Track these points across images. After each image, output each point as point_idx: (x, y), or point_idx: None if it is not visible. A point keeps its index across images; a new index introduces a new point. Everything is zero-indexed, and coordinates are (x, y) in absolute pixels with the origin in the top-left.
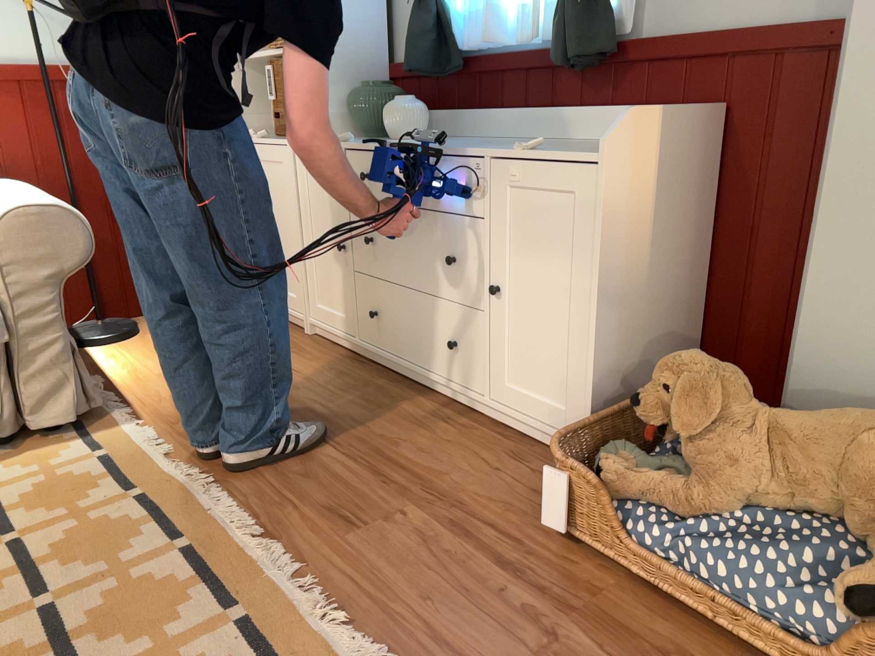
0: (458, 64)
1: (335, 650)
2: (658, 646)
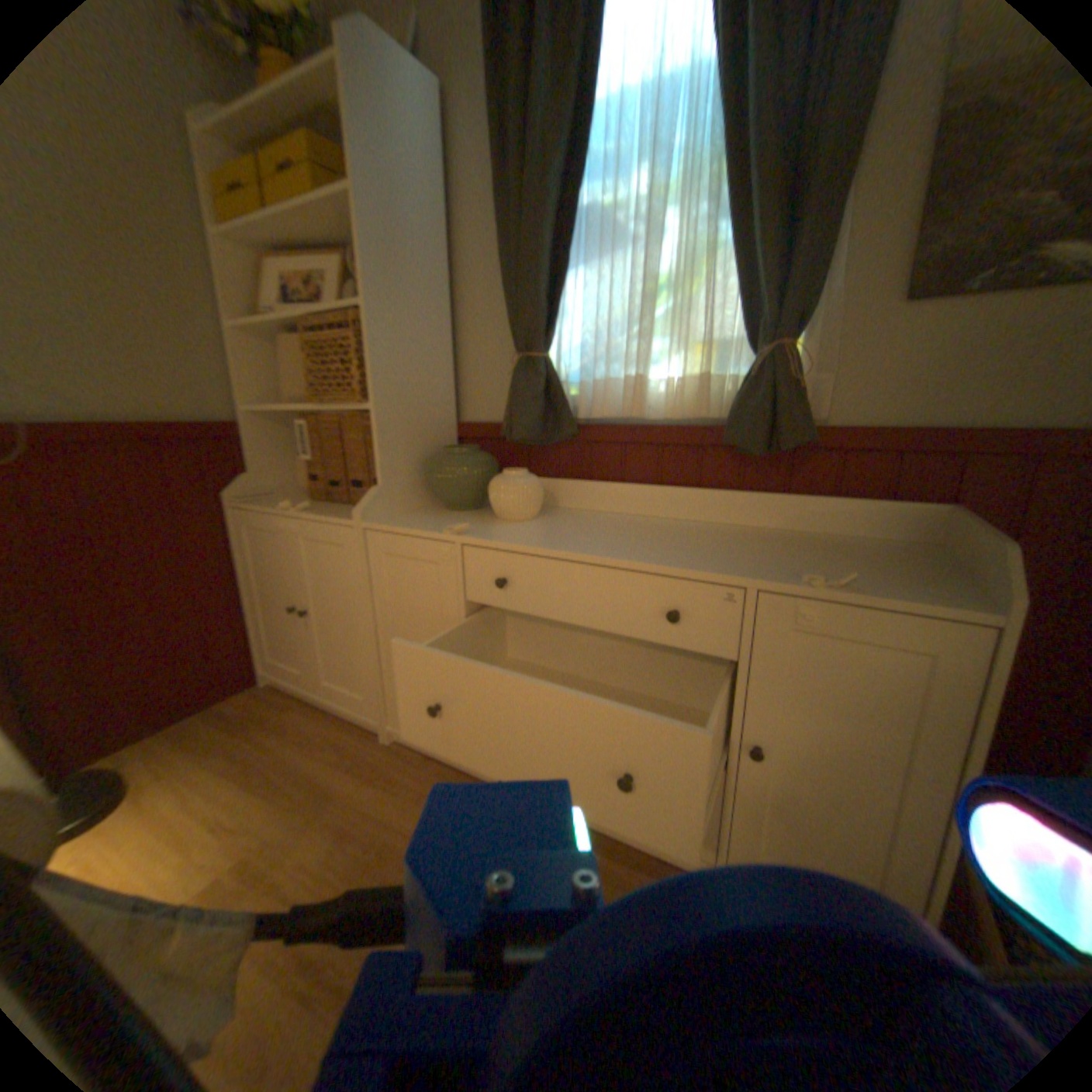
0: (575, 430)
1: None
2: None
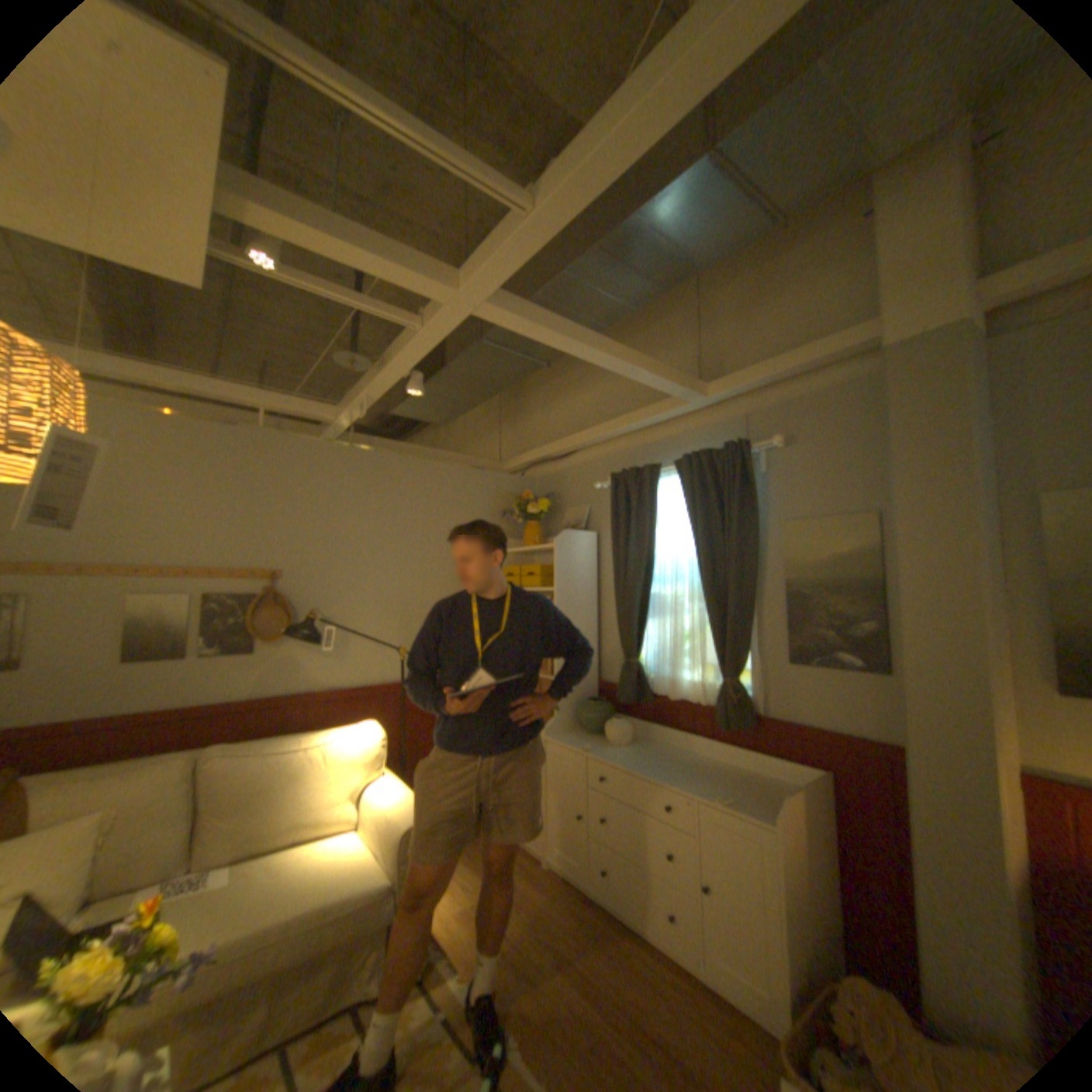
0: (650, 699)
1: None
2: None
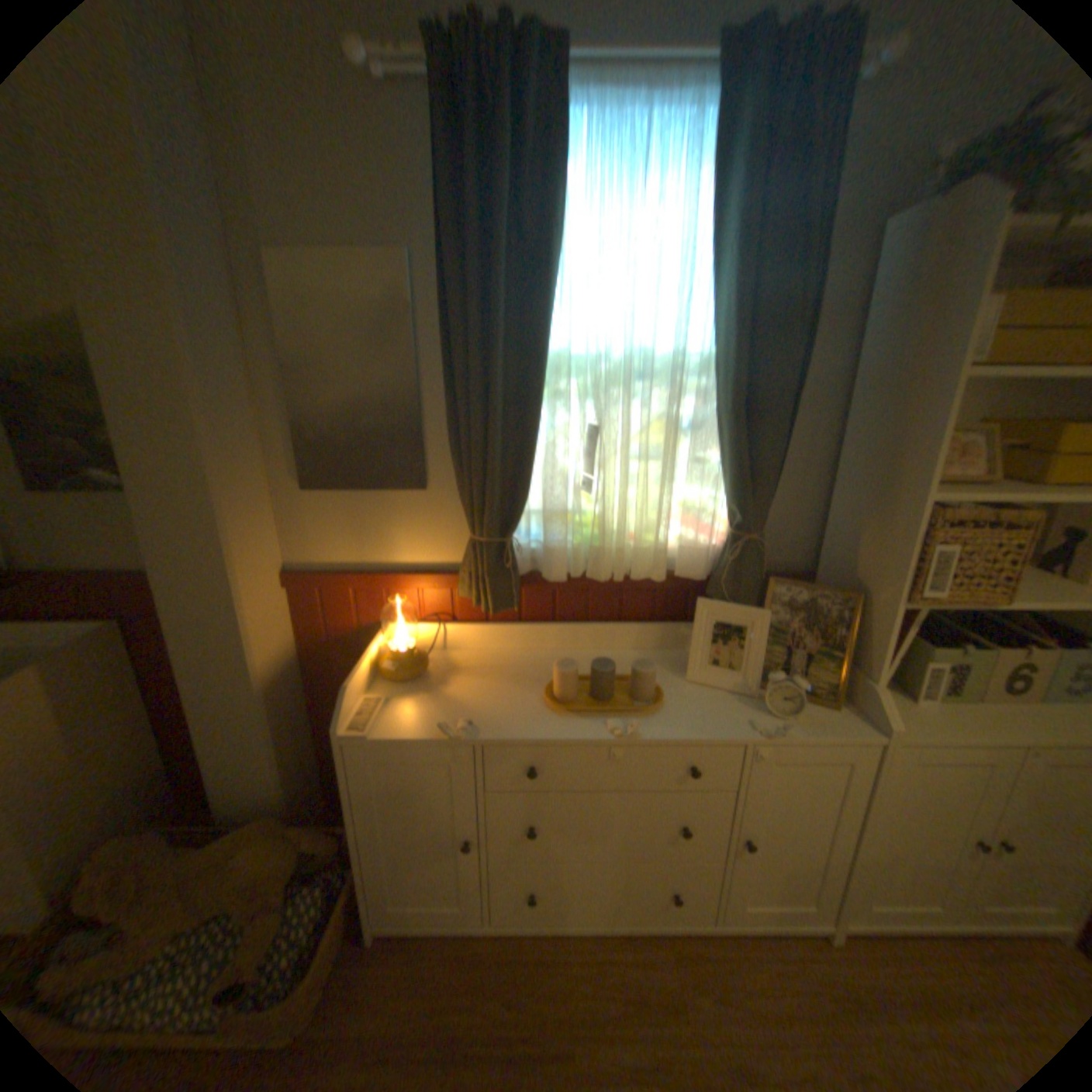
0: None
1: None
2: None
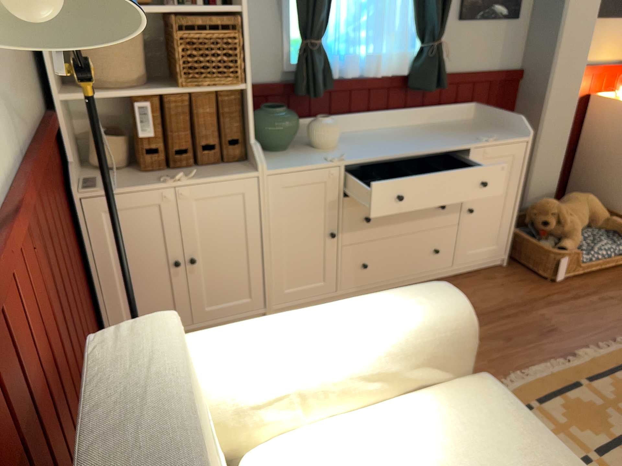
0: (331, 86)
1: None
2: (612, 283)
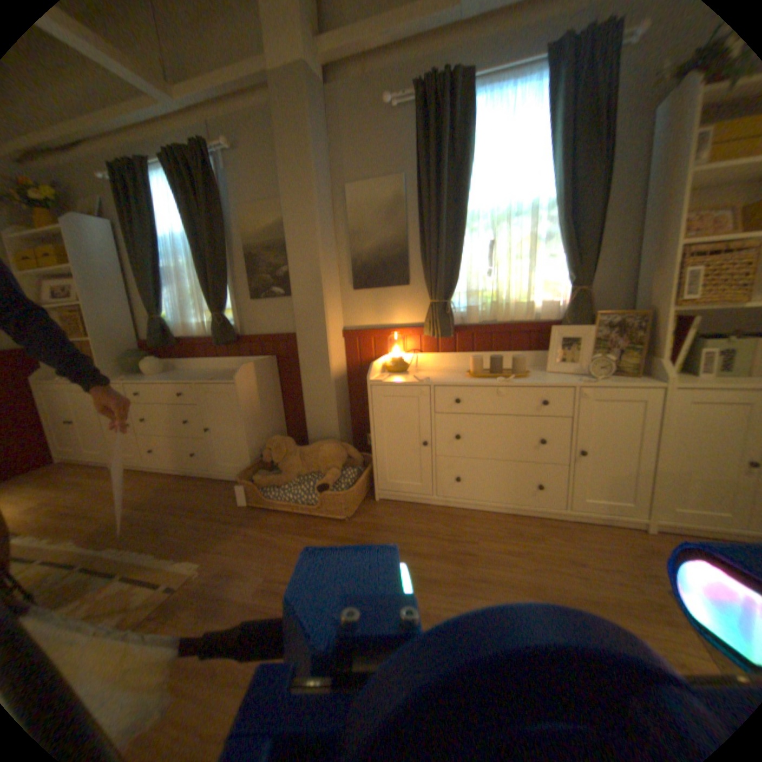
0: (174, 341)
1: (166, 570)
2: (278, 525)
